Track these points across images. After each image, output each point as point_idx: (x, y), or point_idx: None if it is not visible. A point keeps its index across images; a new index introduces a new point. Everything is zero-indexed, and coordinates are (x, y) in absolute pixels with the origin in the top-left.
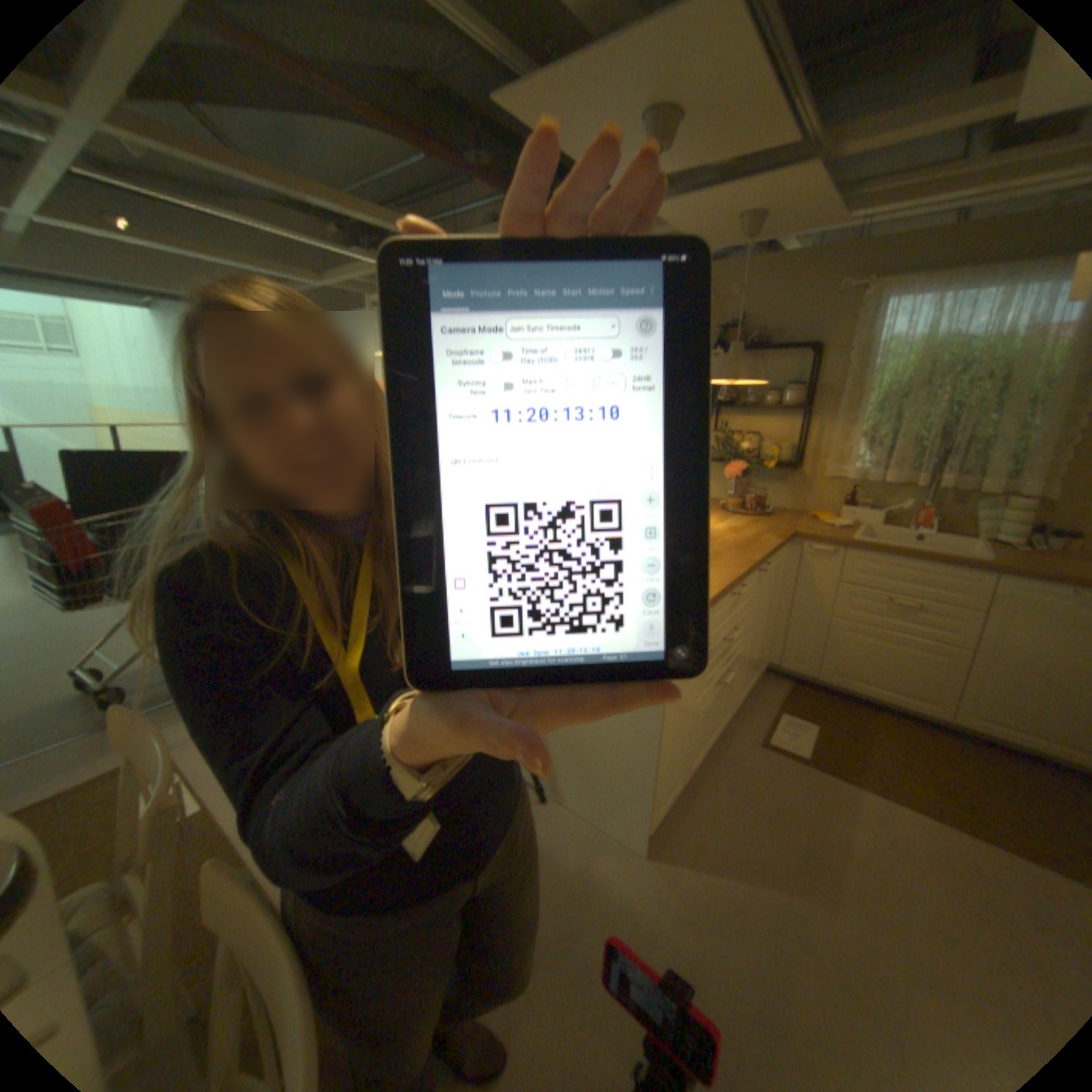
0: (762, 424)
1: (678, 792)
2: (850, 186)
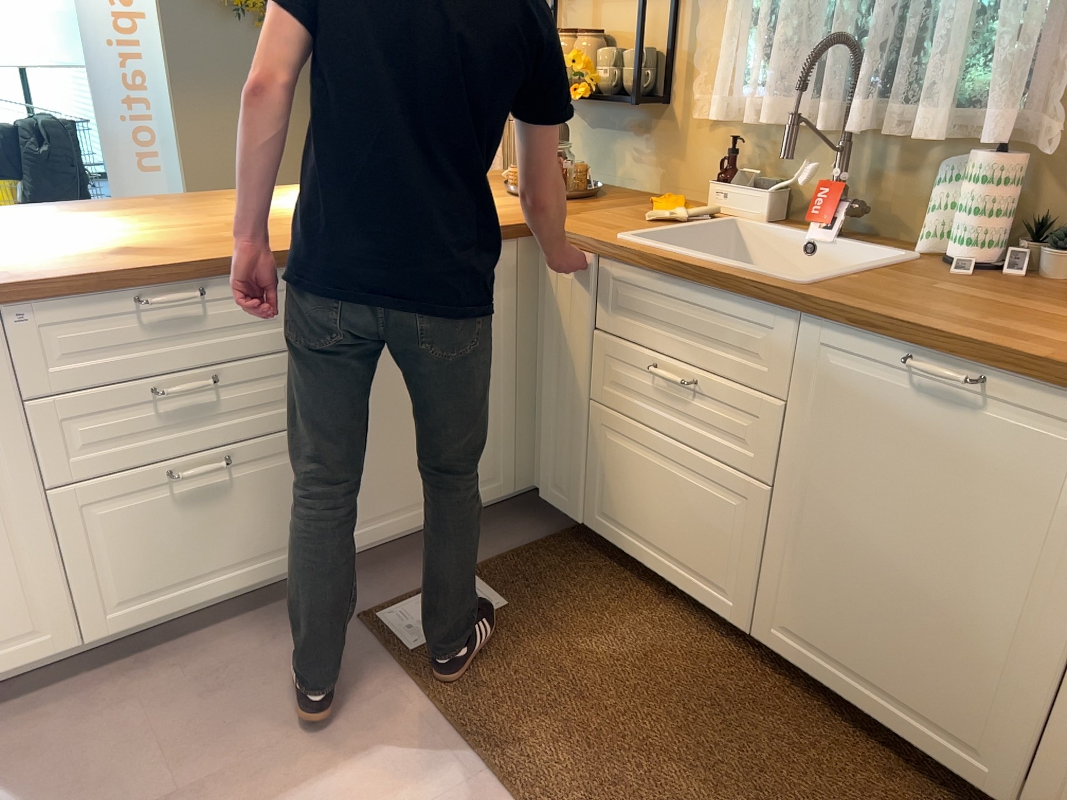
0: (614, 16)
1: (43, 648)
2: None
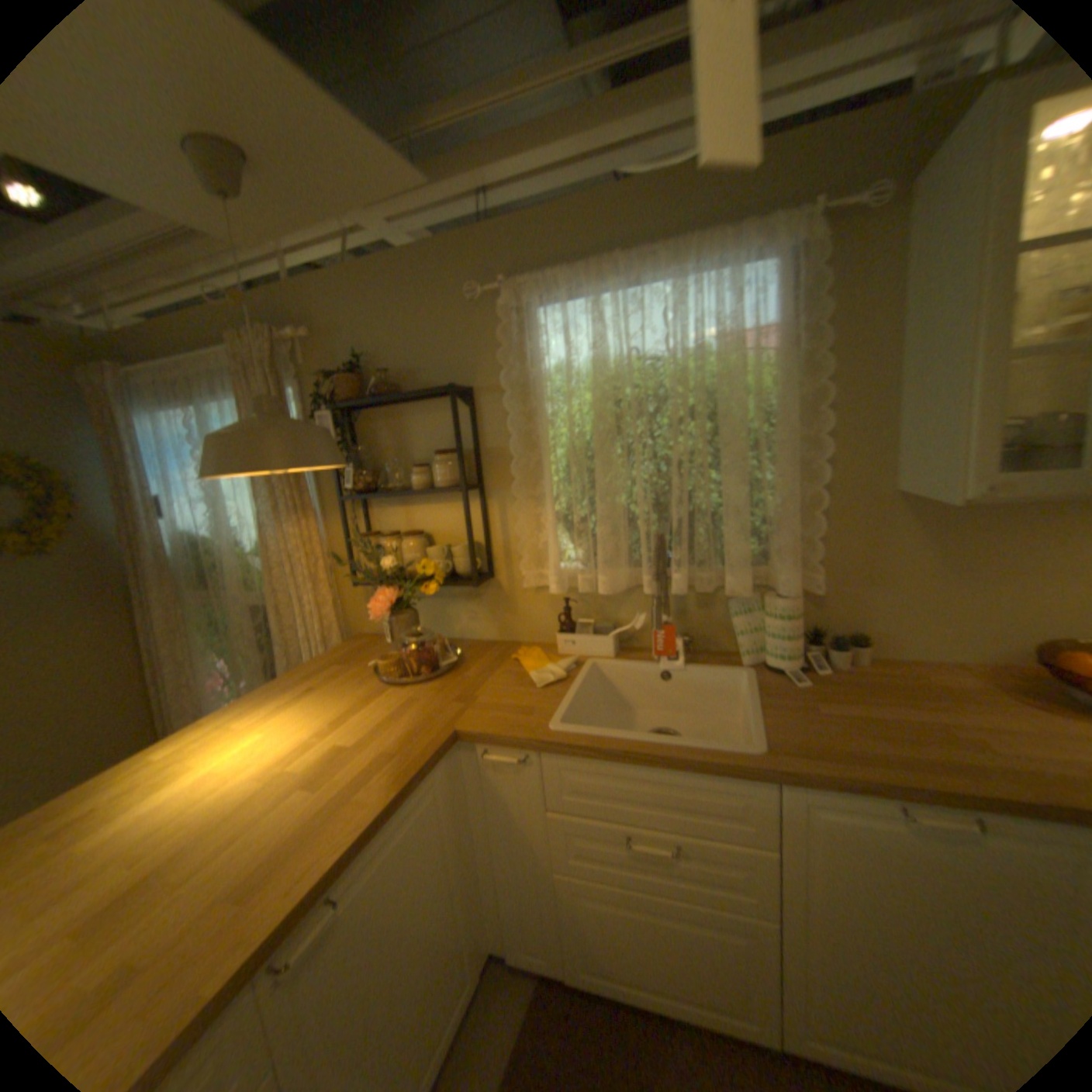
0: (429, 515)
1: None
2: (405, 116)
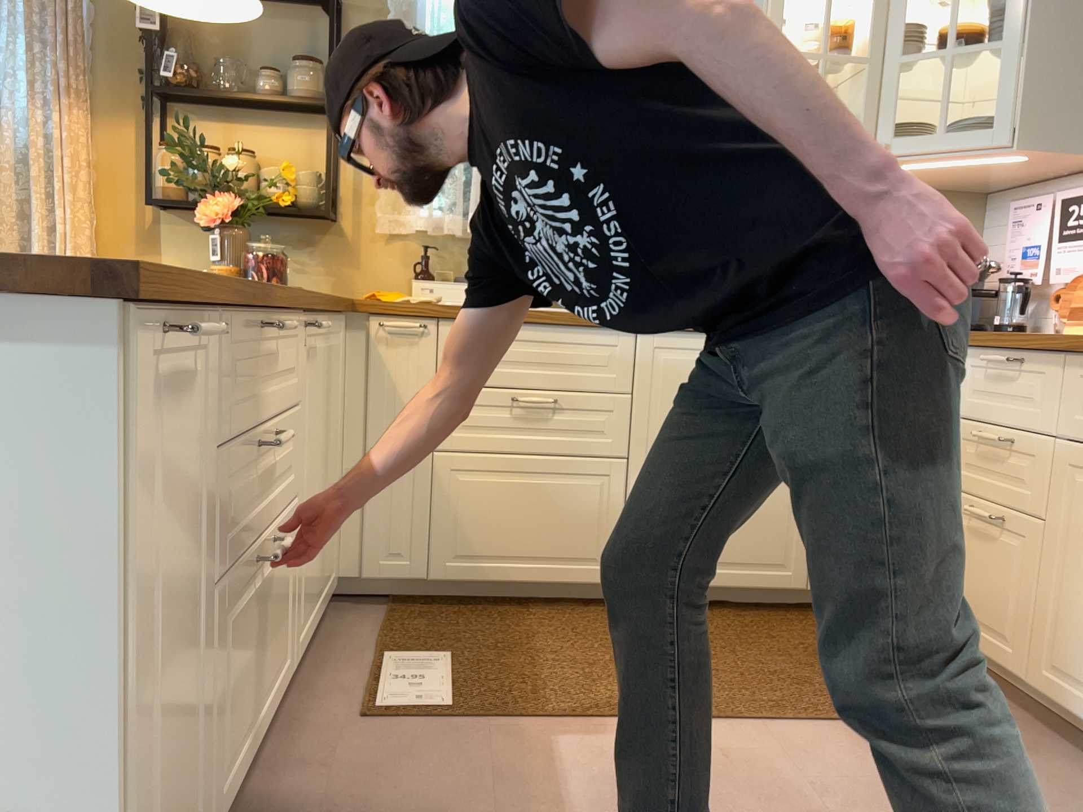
0: (261, 141)
1: None
2: None
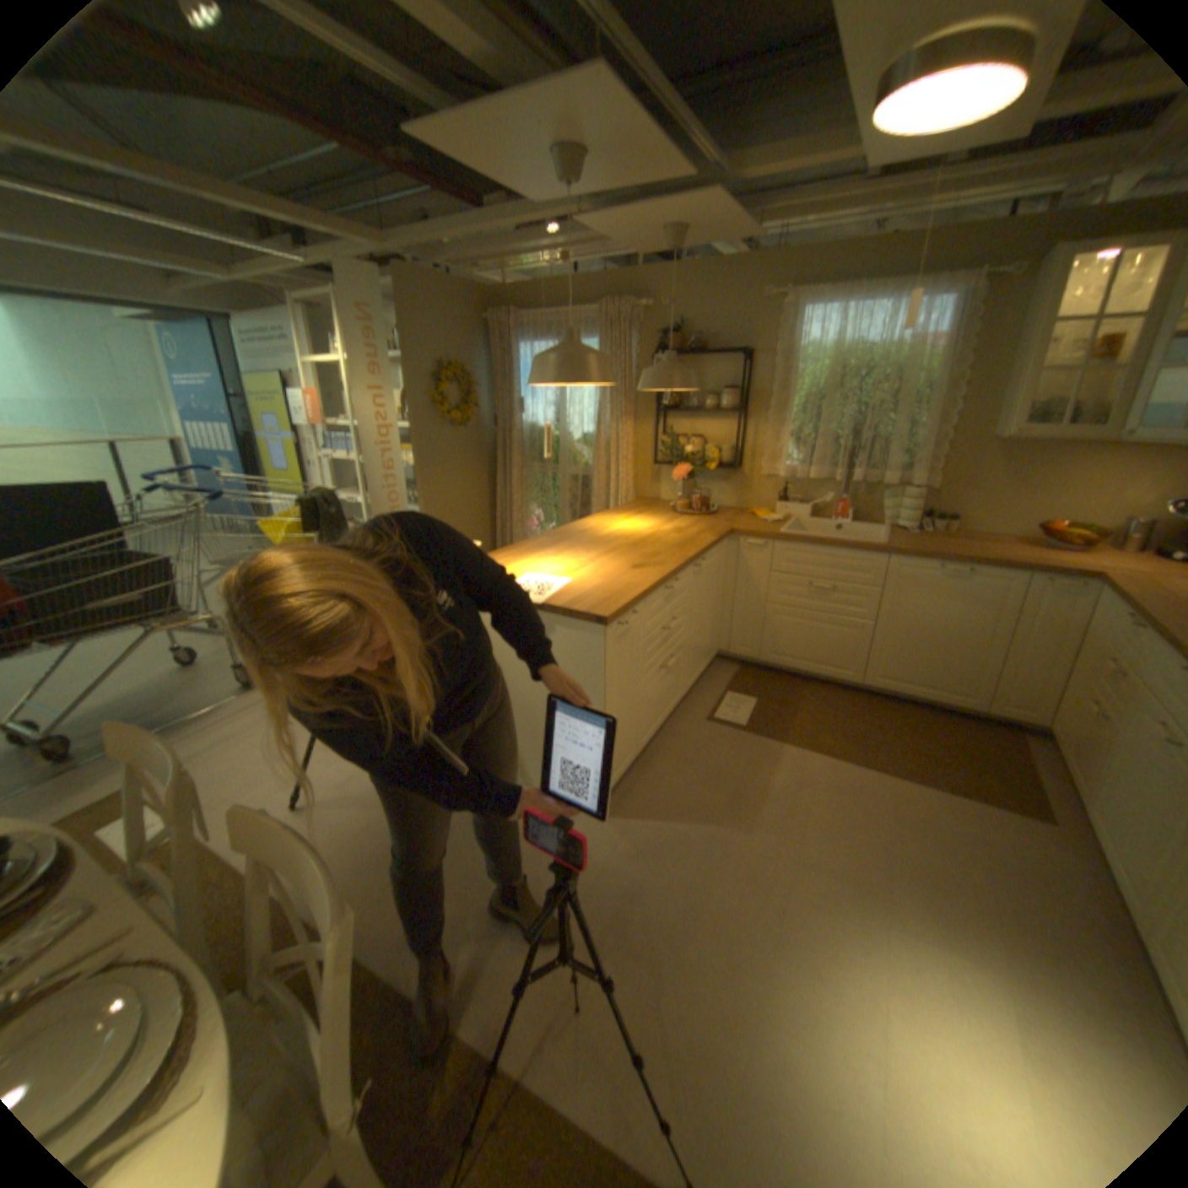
0: (705, 427)
1: (628, 762)
2: (762, 202)
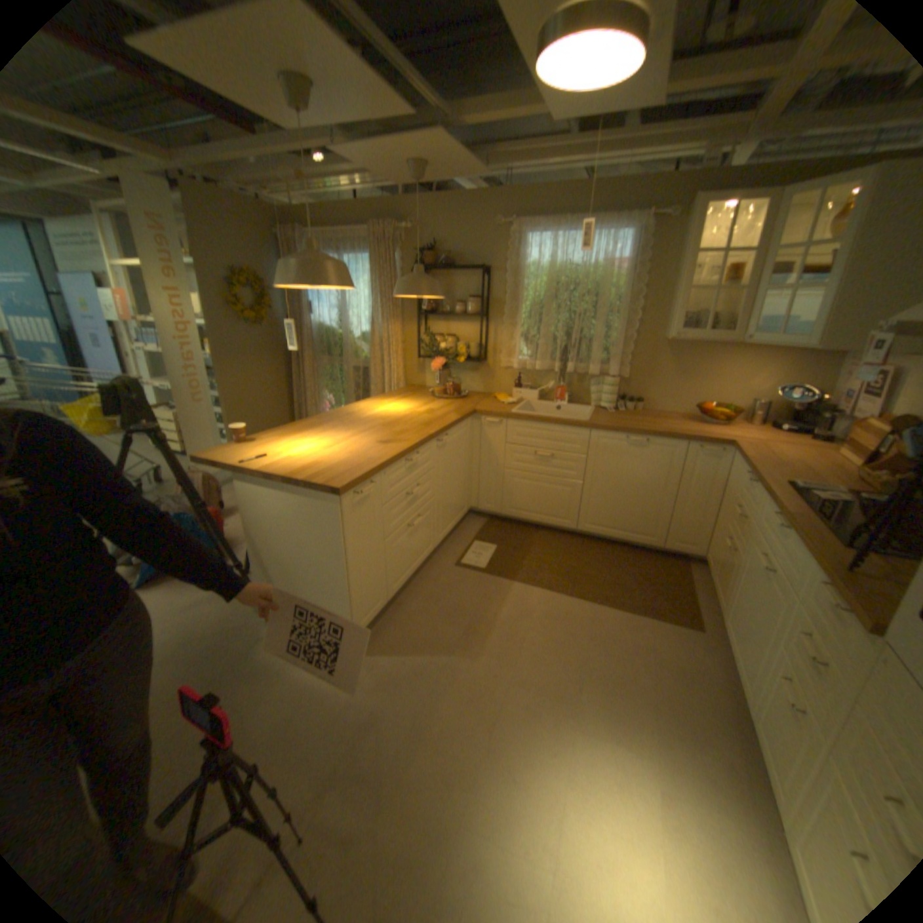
0: (457, 329)
1: (379, 607)
2: (487, 147)
